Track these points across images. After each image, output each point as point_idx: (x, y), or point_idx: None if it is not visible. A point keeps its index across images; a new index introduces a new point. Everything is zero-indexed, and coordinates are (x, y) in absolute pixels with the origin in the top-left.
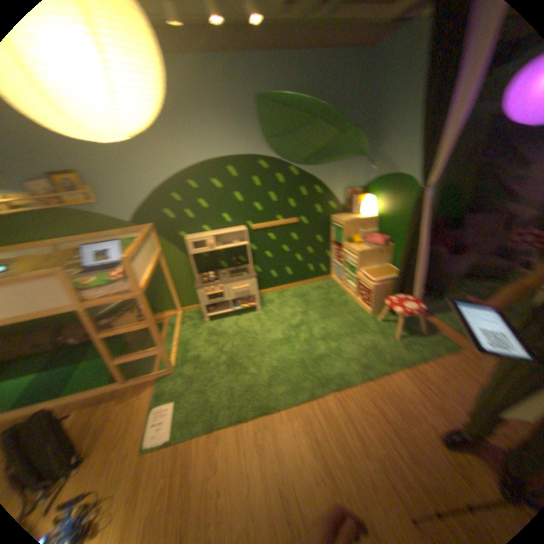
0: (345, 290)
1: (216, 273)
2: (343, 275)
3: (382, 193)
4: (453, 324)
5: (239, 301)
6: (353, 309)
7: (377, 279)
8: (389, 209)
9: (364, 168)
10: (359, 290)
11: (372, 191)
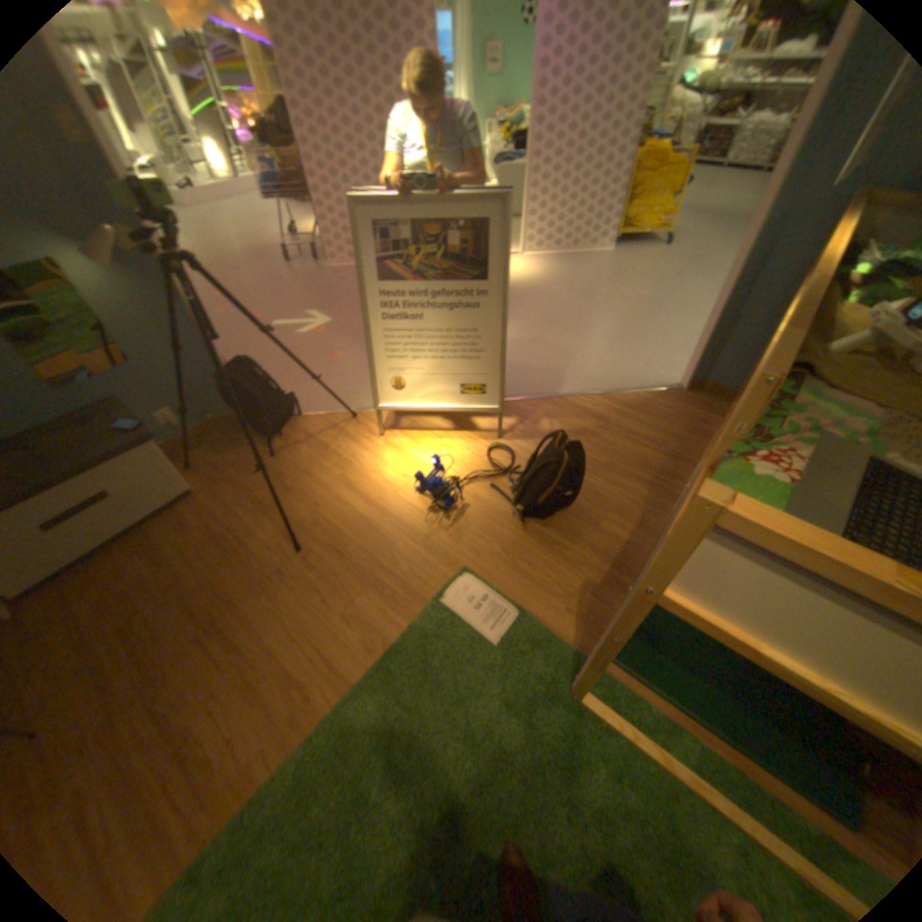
0: None
1: None
2: None
3: None
4: None
5: None
6: None
7: None
8: None
9: None
10: None
11: None
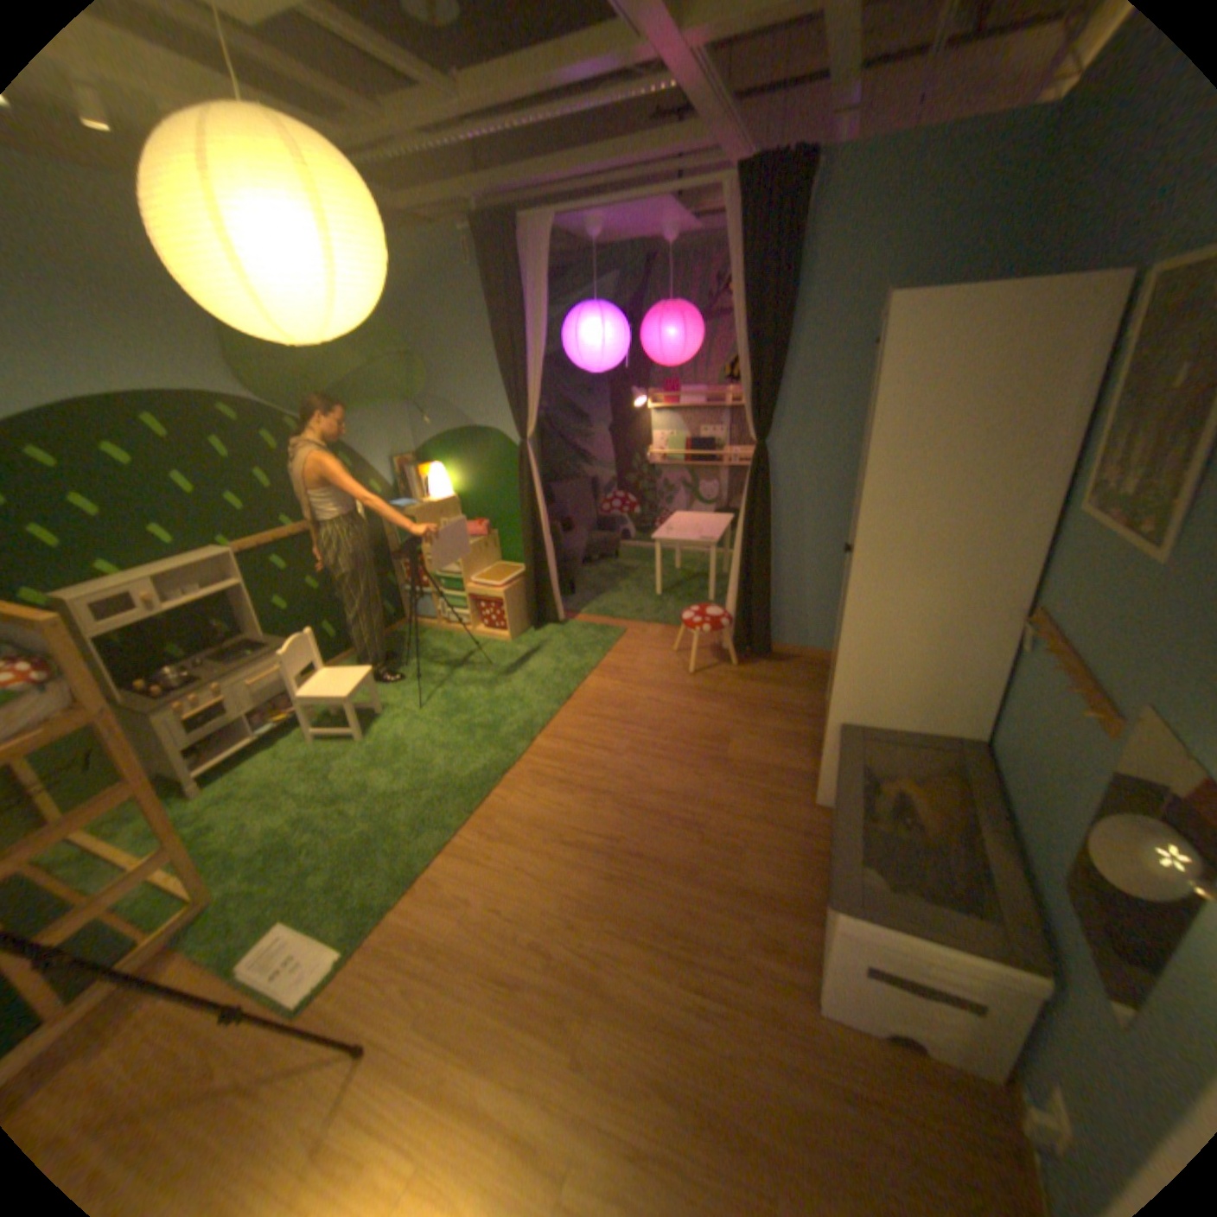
0: (450, 629)
1: (173, 675)
2: (437, 605)
3: (456, 460)
4: (603, 612)
5: (260, 719)
6: (483, 647)
7: (503, 583)
8: (476, 482)
9: (409, 424)
10: (476, 616)
11: (436, 460)
